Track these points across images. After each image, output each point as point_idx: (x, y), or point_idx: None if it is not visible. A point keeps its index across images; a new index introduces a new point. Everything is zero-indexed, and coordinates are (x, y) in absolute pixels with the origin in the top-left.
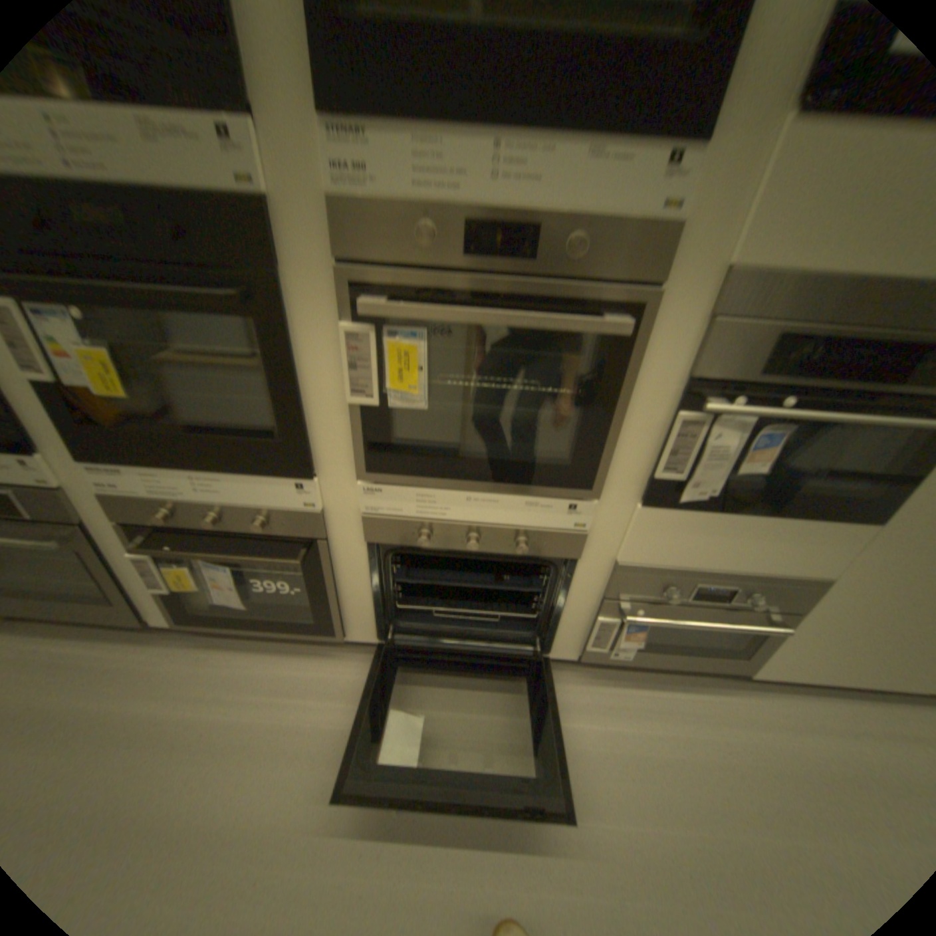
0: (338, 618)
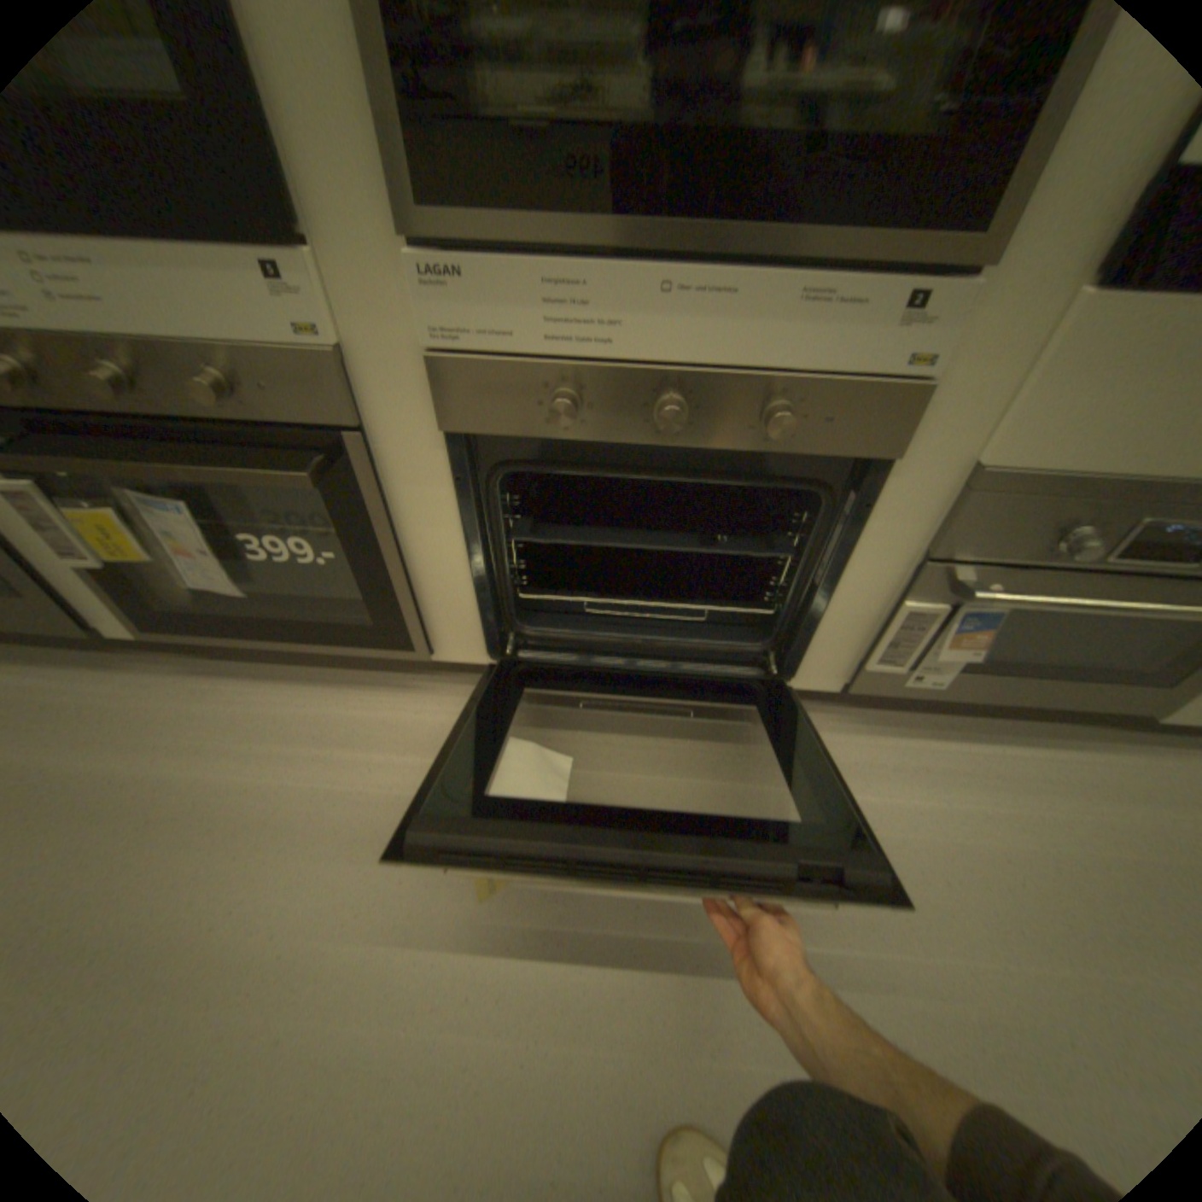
0: (417, 616)
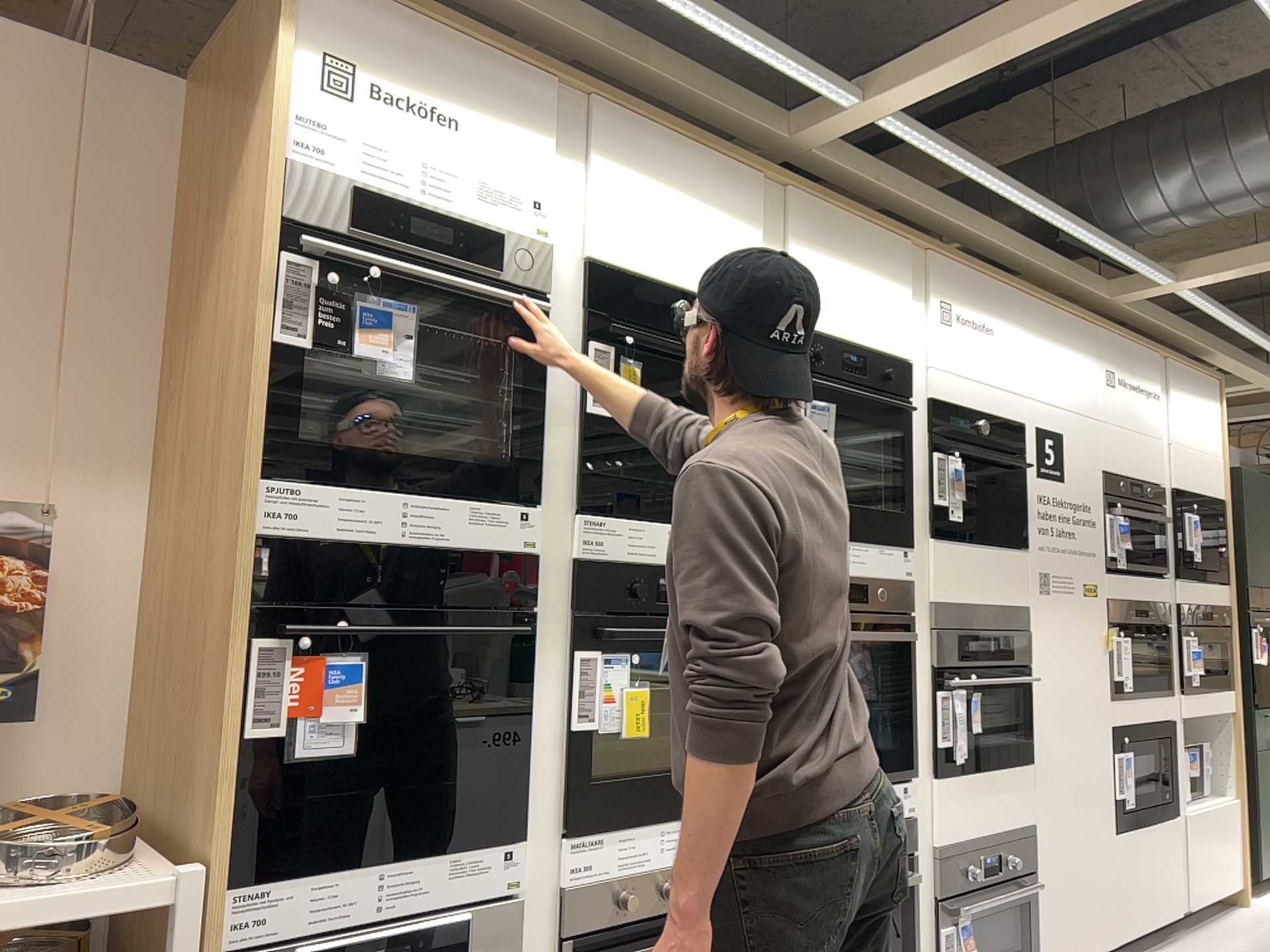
0: None
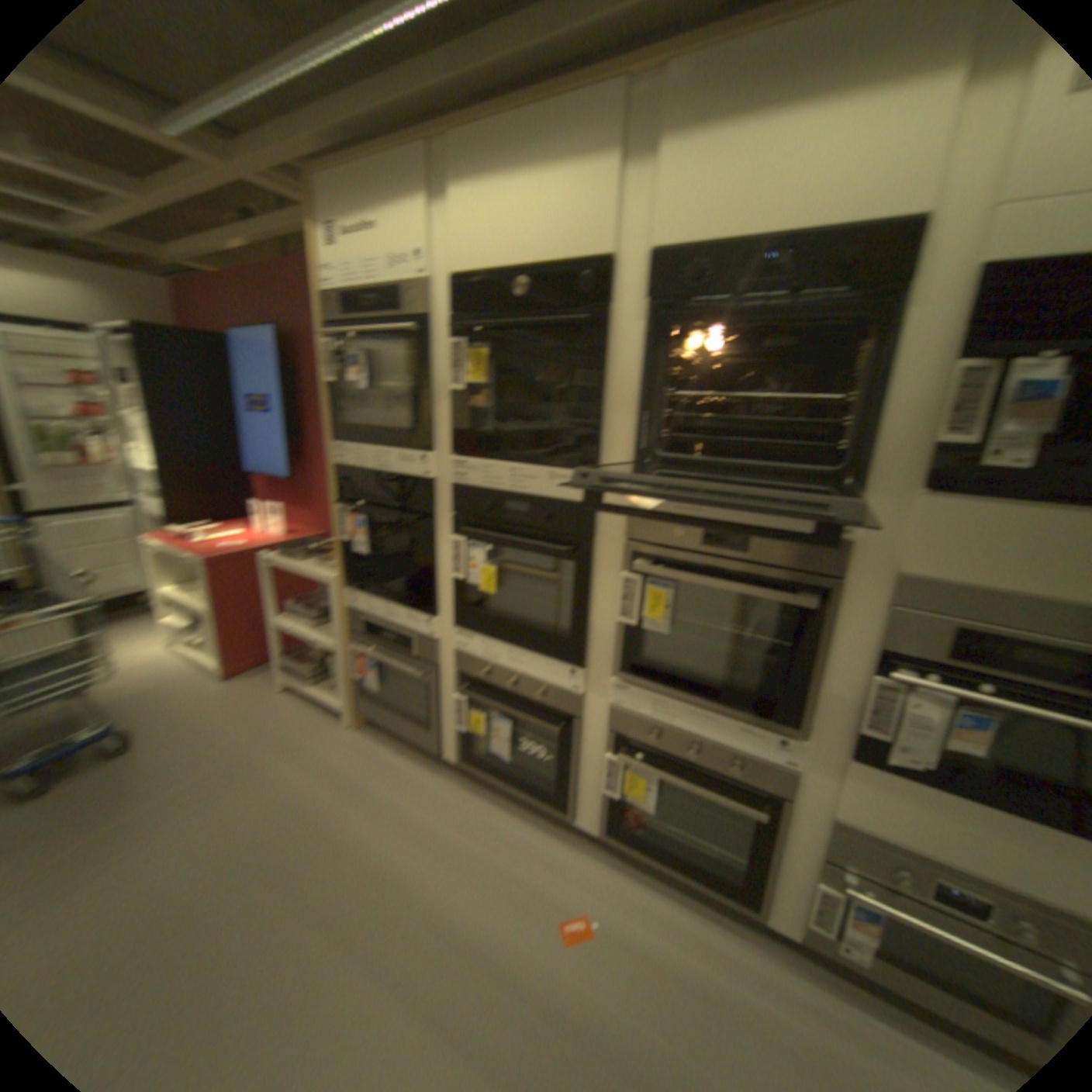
0: (573, 801)
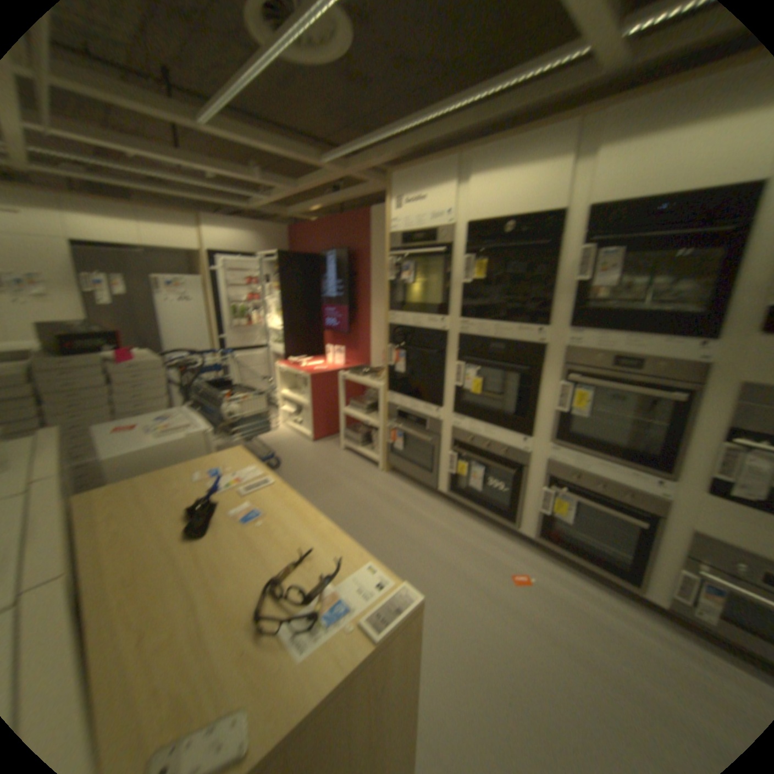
0: (519, 517)
